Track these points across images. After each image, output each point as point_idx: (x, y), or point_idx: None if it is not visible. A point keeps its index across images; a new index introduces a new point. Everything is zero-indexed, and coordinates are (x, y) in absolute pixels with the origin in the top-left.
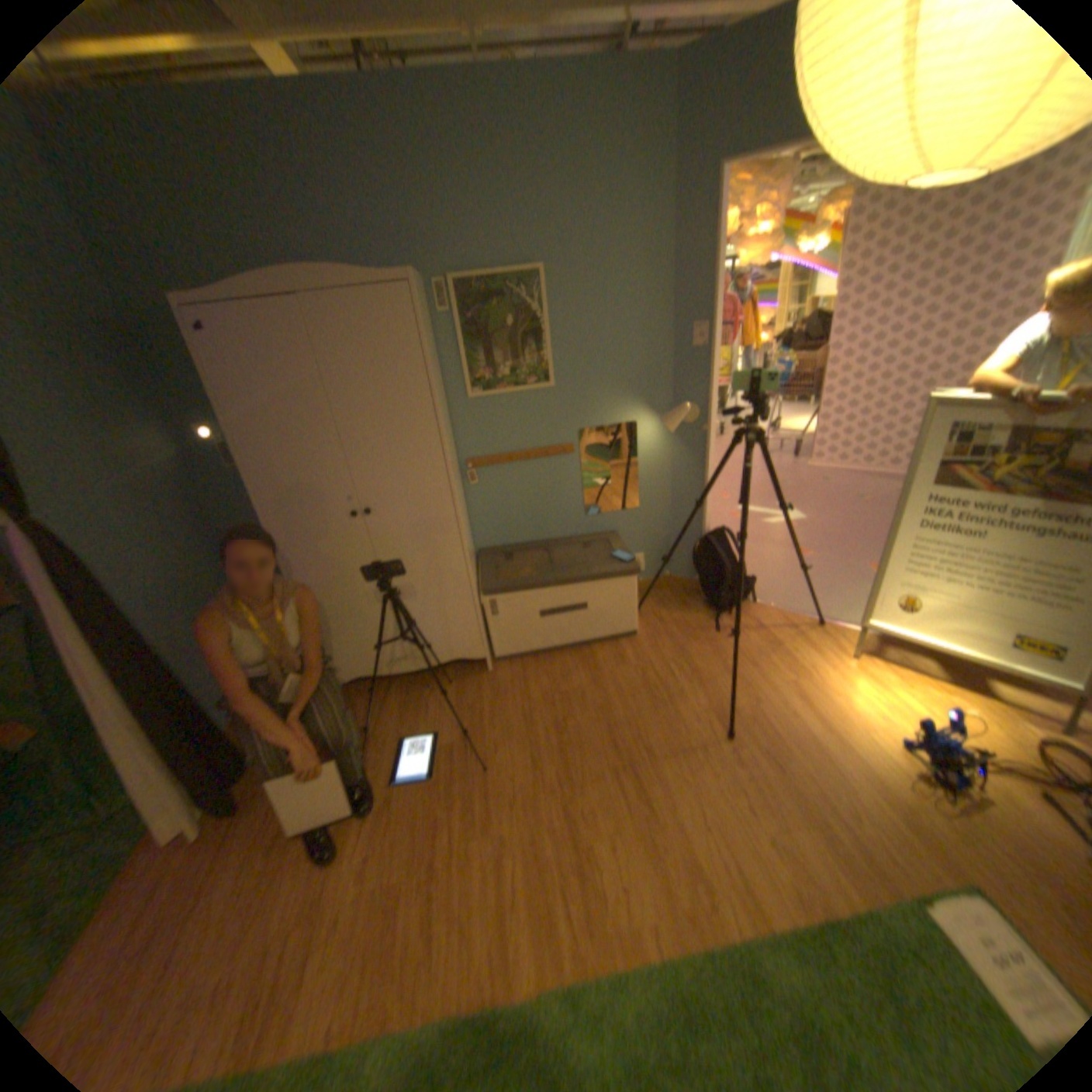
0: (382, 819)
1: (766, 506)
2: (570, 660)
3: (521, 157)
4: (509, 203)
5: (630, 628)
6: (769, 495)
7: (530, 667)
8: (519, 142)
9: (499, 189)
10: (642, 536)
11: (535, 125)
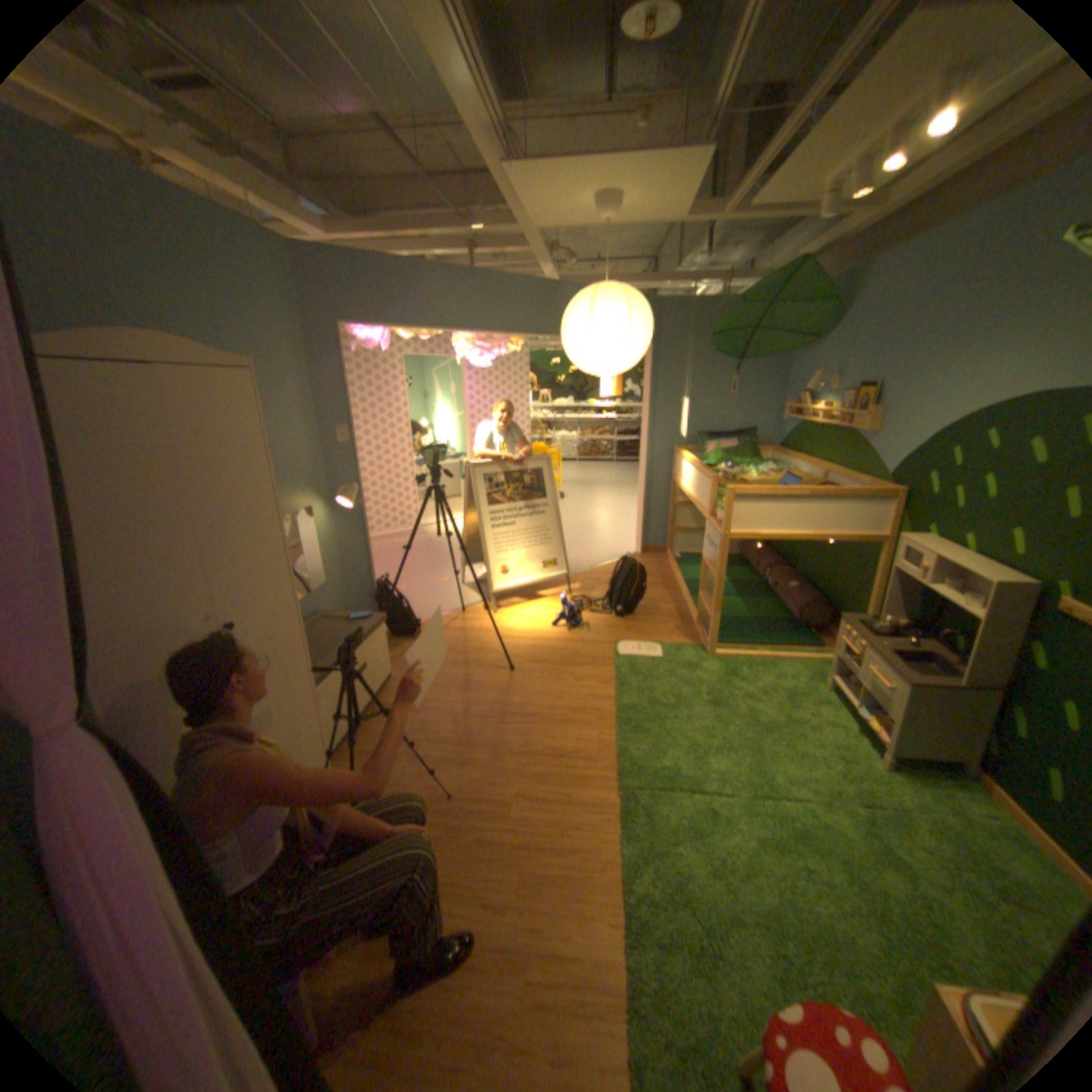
0: (445, 892)
1: None
2: (377, 720)
3: (202, 273)
4: (197, 308)
5: (388, 672)
6: None
7: (356, 747)
8: (199, 260)
9: (187, 294)
10: (332, 609)
11: (209, 251)
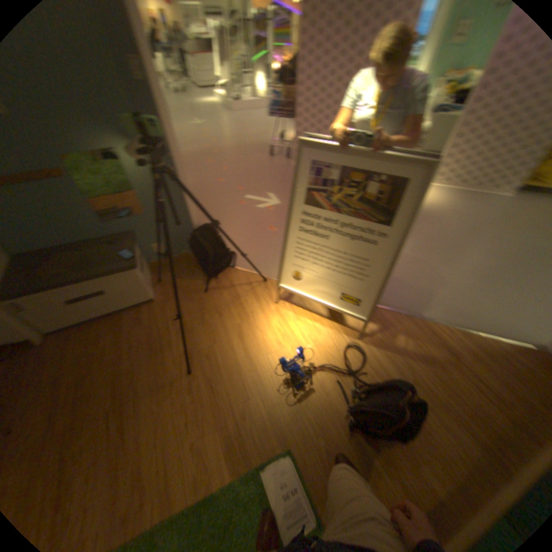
0: None
1: (260, 196)
2: (101, 329)
3: None
4: None
5: (145, 300)
6: (264, 187)
7: (69, 339)
8: None
9: None
10: (155, 233)
11: None
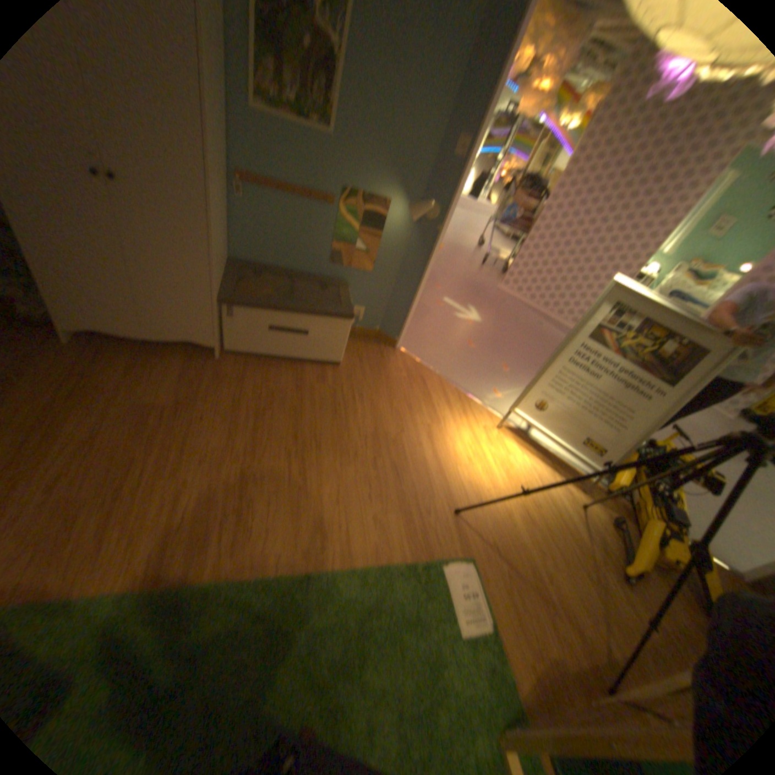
0: (80, 451)
1: (460, 306)
2: (283, 371)
3: None
4: None
5: (335, 361)
6: (465, 299)
7: (249, 367)
8: None
9: None
10: (367, 297)
11: None
